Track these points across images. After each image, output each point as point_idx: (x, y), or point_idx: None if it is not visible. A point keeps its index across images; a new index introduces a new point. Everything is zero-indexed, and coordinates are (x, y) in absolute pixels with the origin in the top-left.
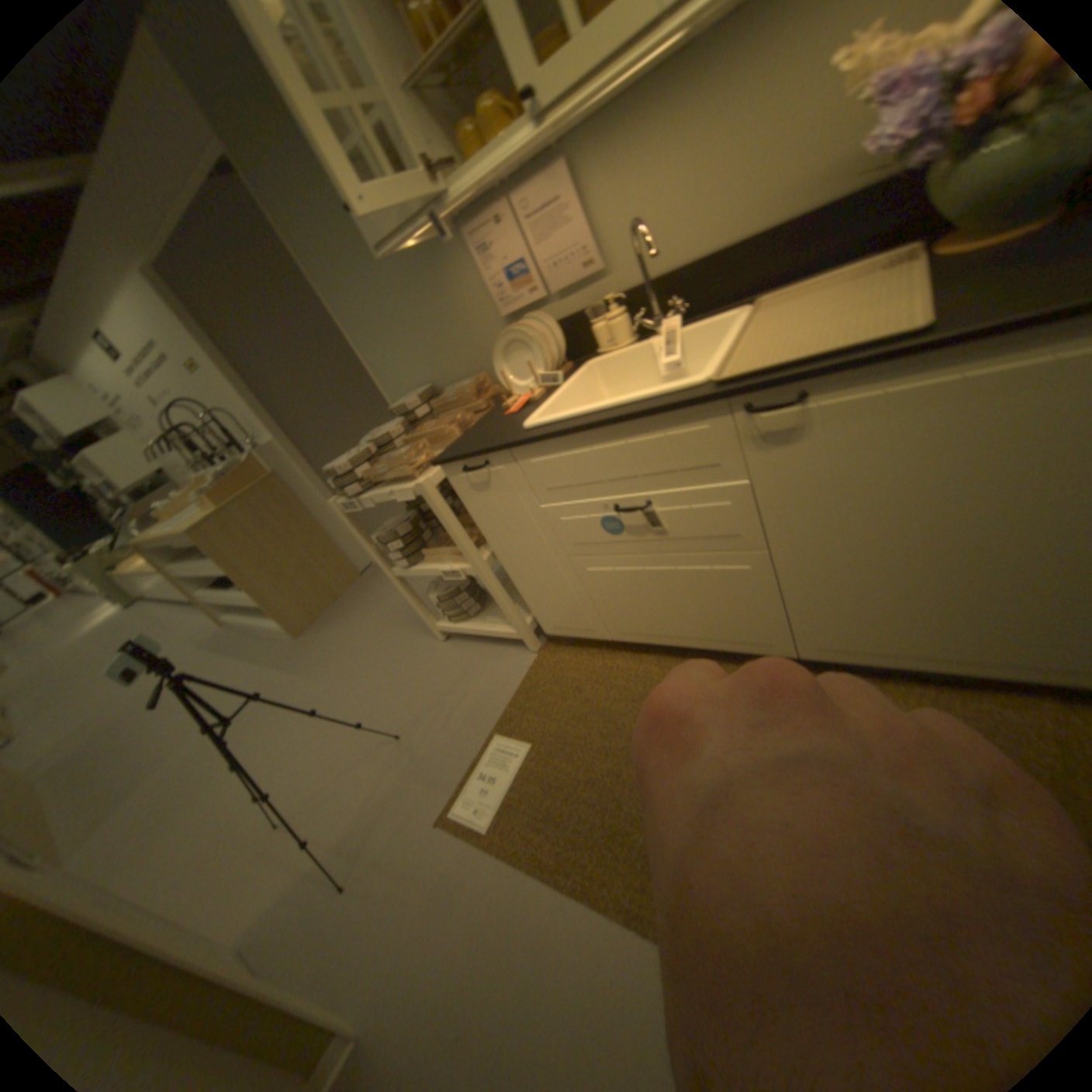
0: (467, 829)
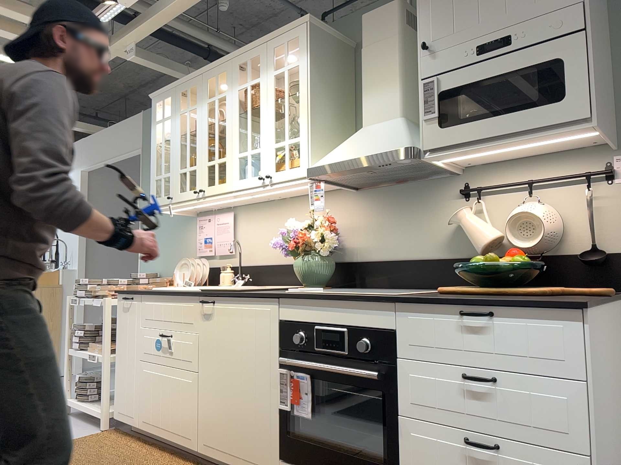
0: None
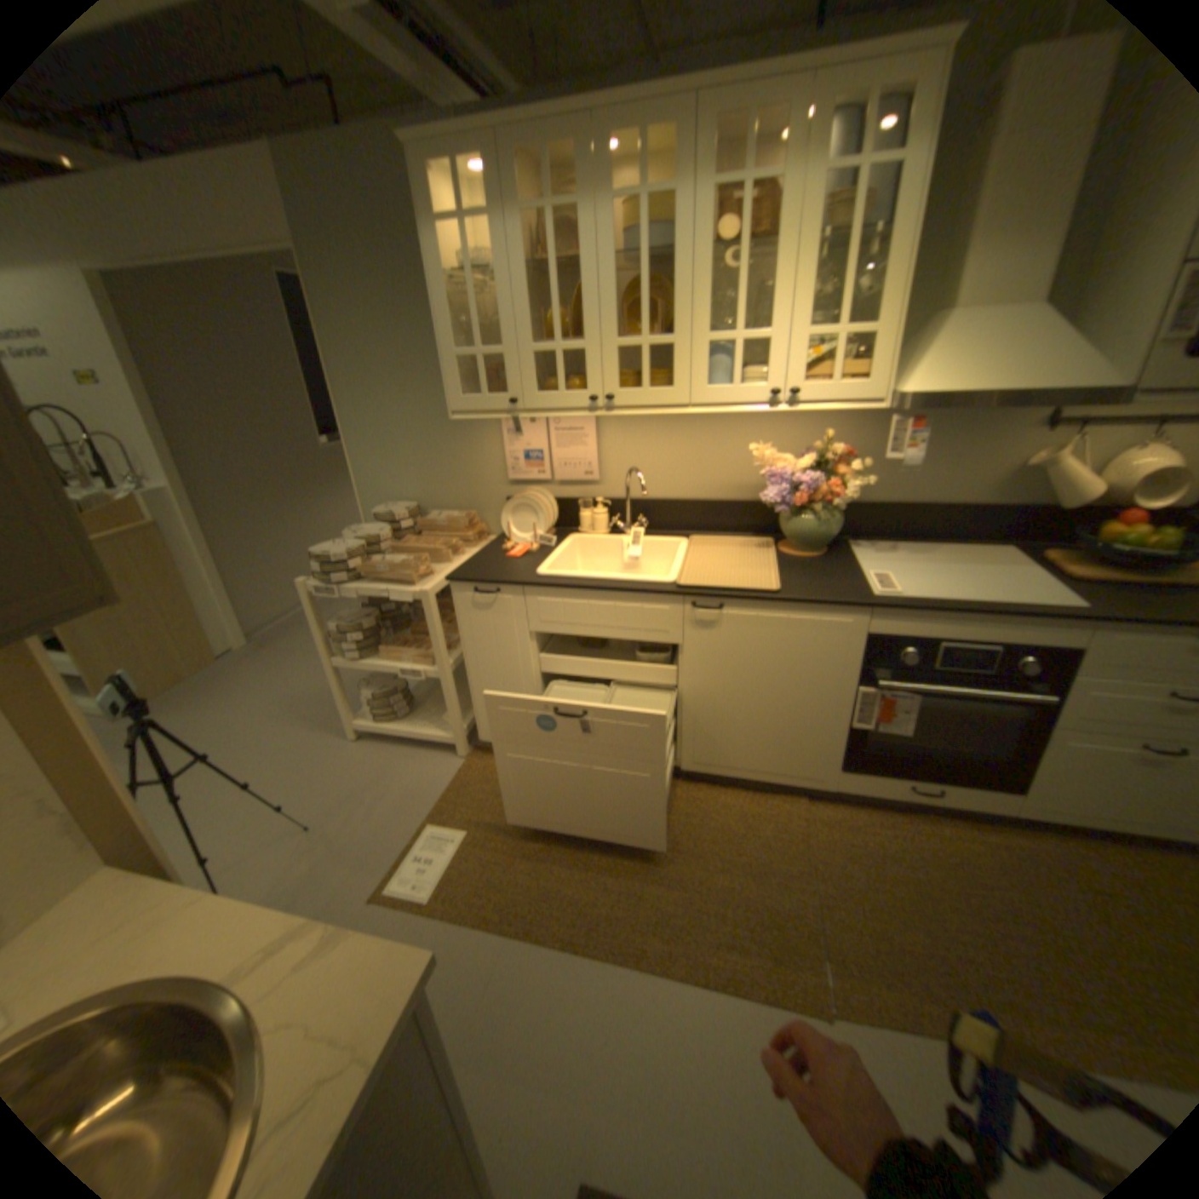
0: (406, 904)
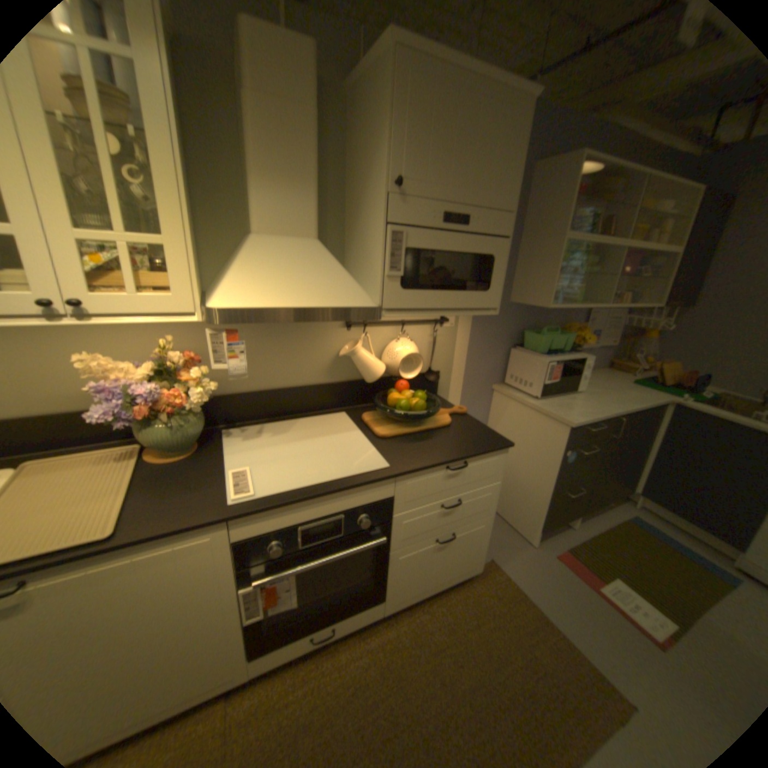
0: None
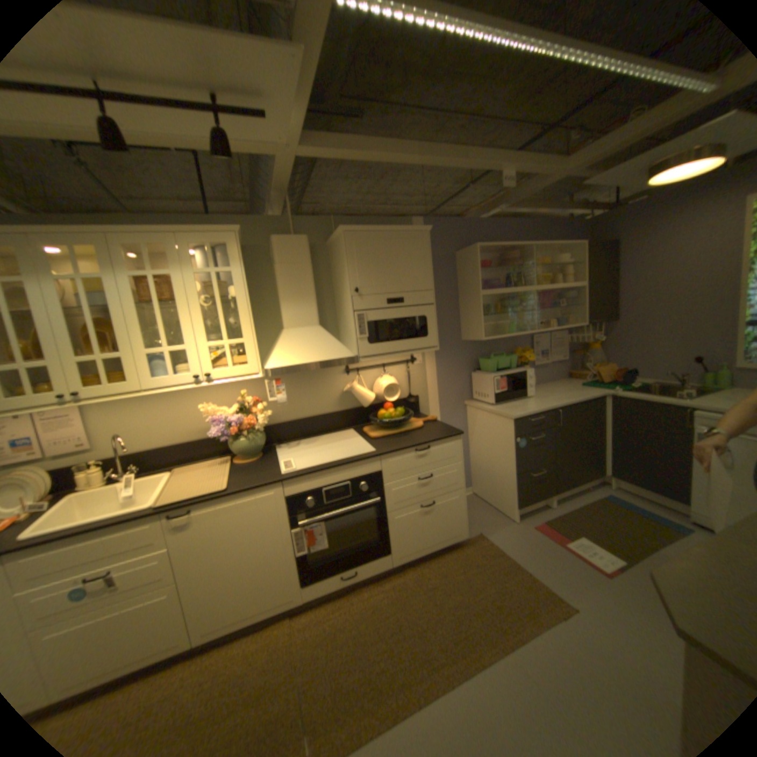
0: None
